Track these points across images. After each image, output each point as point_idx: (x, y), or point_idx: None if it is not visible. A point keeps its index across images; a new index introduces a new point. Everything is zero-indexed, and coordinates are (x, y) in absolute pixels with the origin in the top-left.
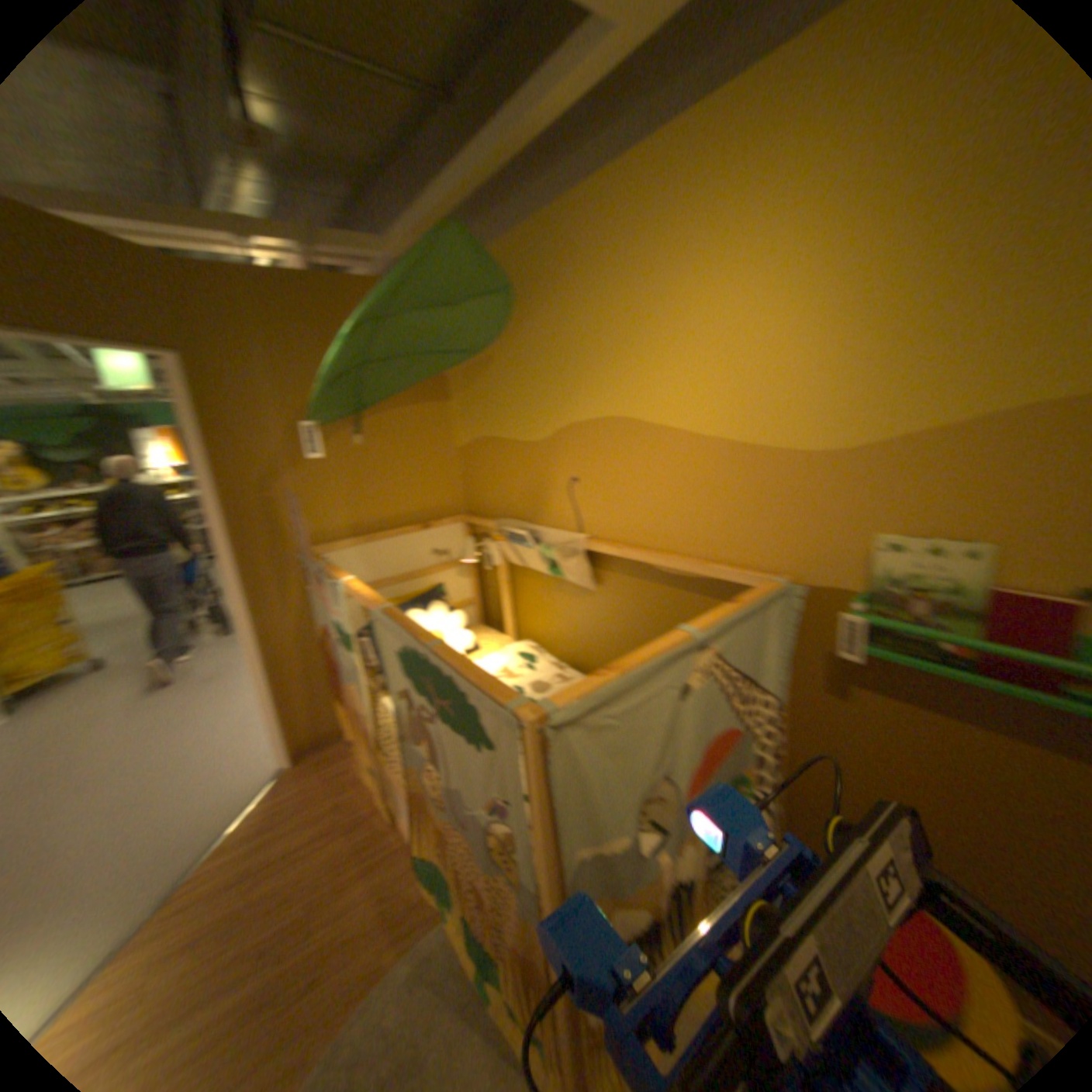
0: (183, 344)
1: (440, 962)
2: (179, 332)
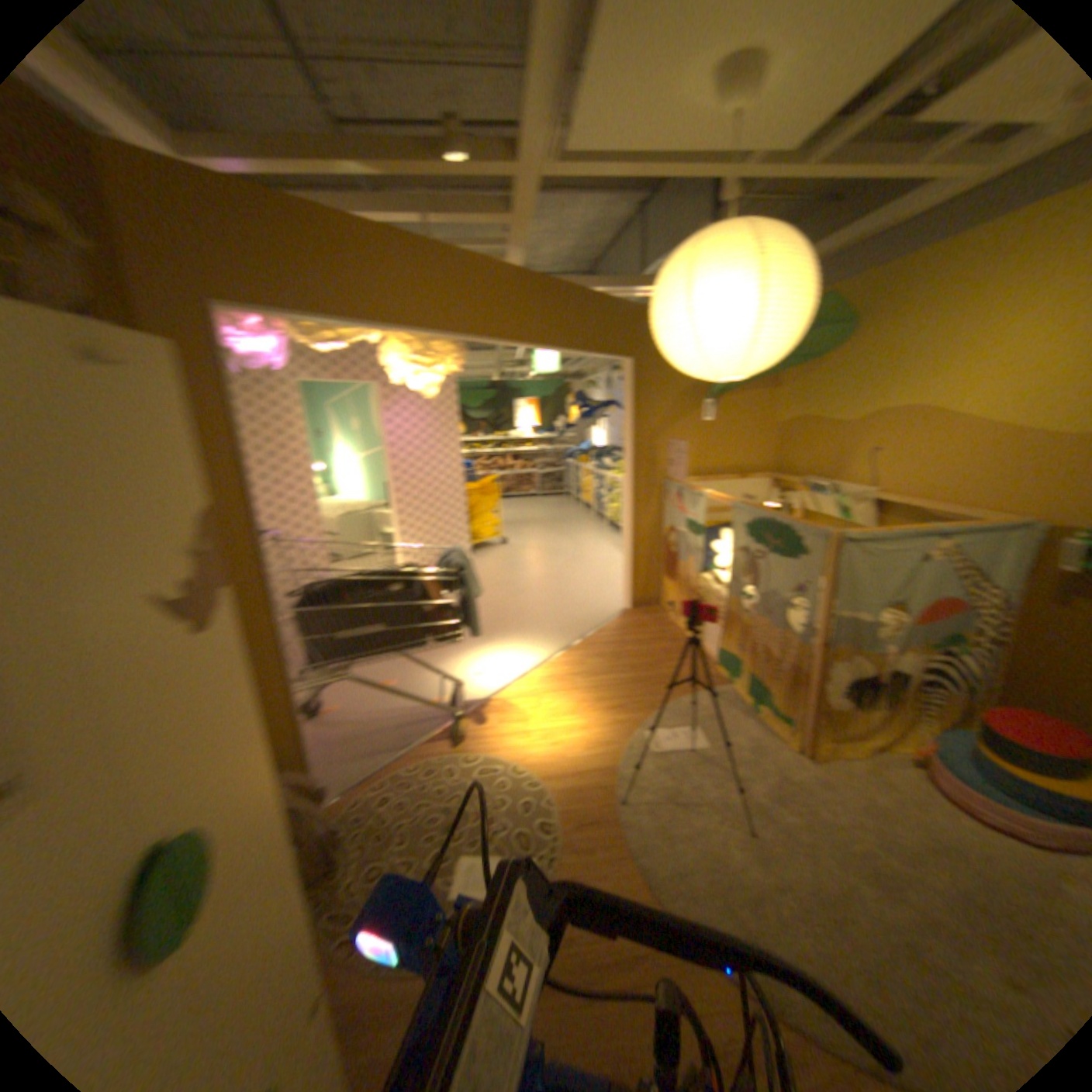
0: (638, 353)
1: (733, 697)
2: (637, 346)
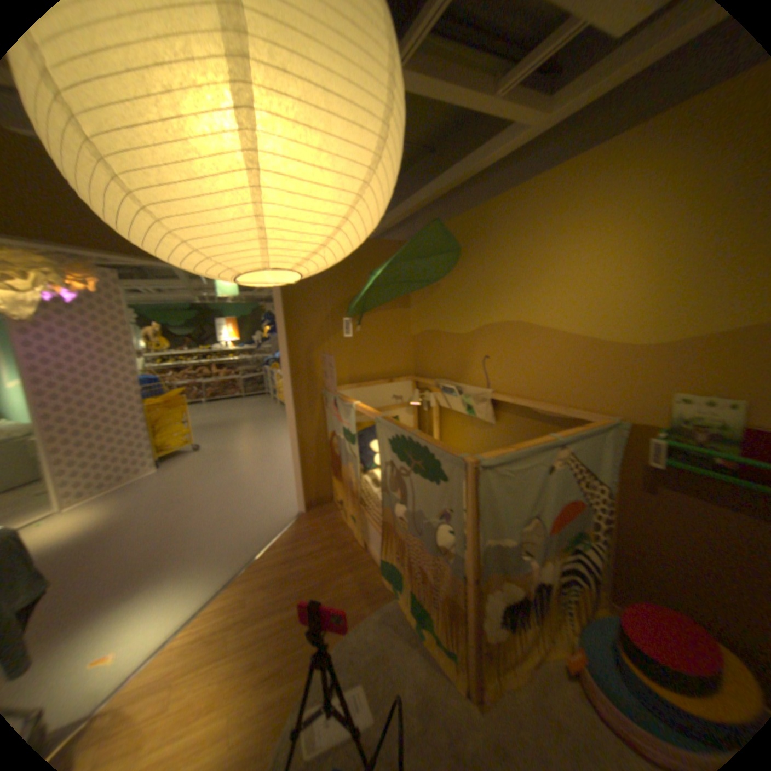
0: None
1: (395, 618)
2: None
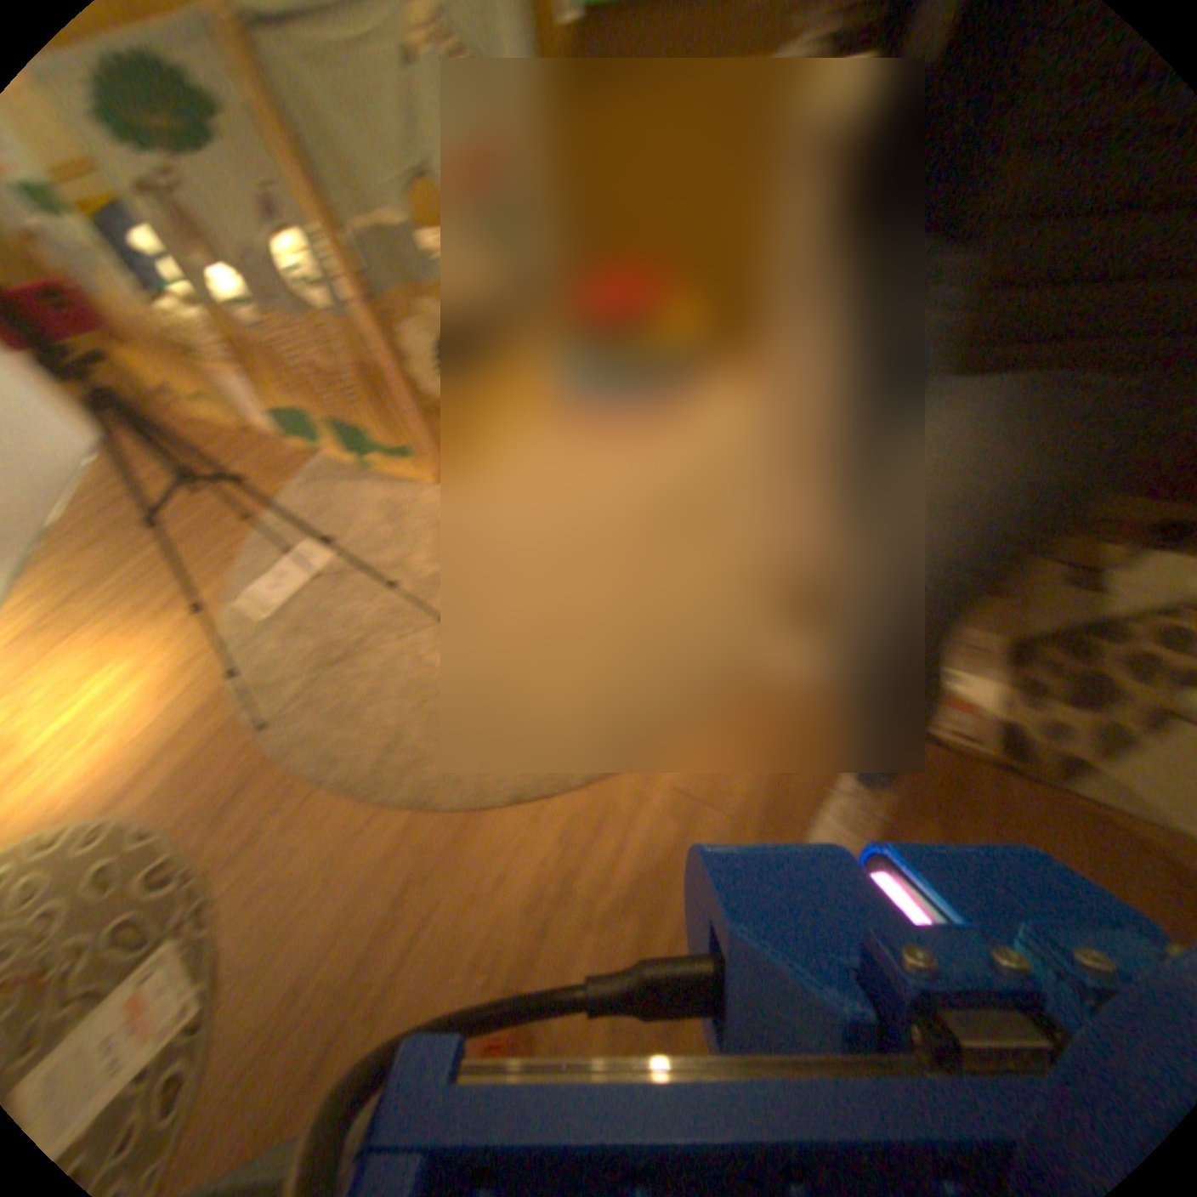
0: None
1: (319, 467)
2: None
